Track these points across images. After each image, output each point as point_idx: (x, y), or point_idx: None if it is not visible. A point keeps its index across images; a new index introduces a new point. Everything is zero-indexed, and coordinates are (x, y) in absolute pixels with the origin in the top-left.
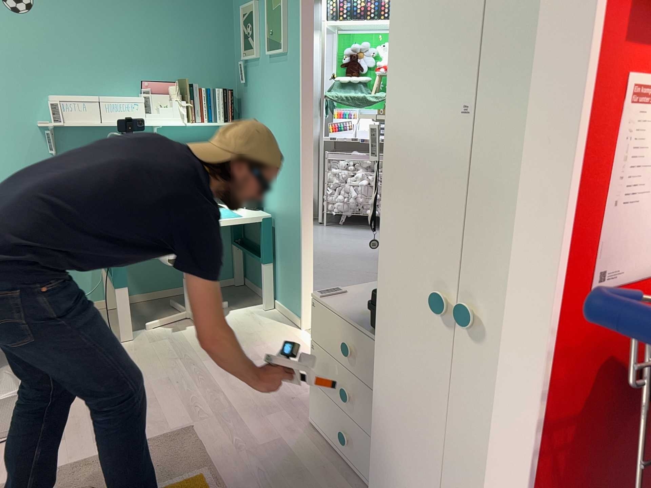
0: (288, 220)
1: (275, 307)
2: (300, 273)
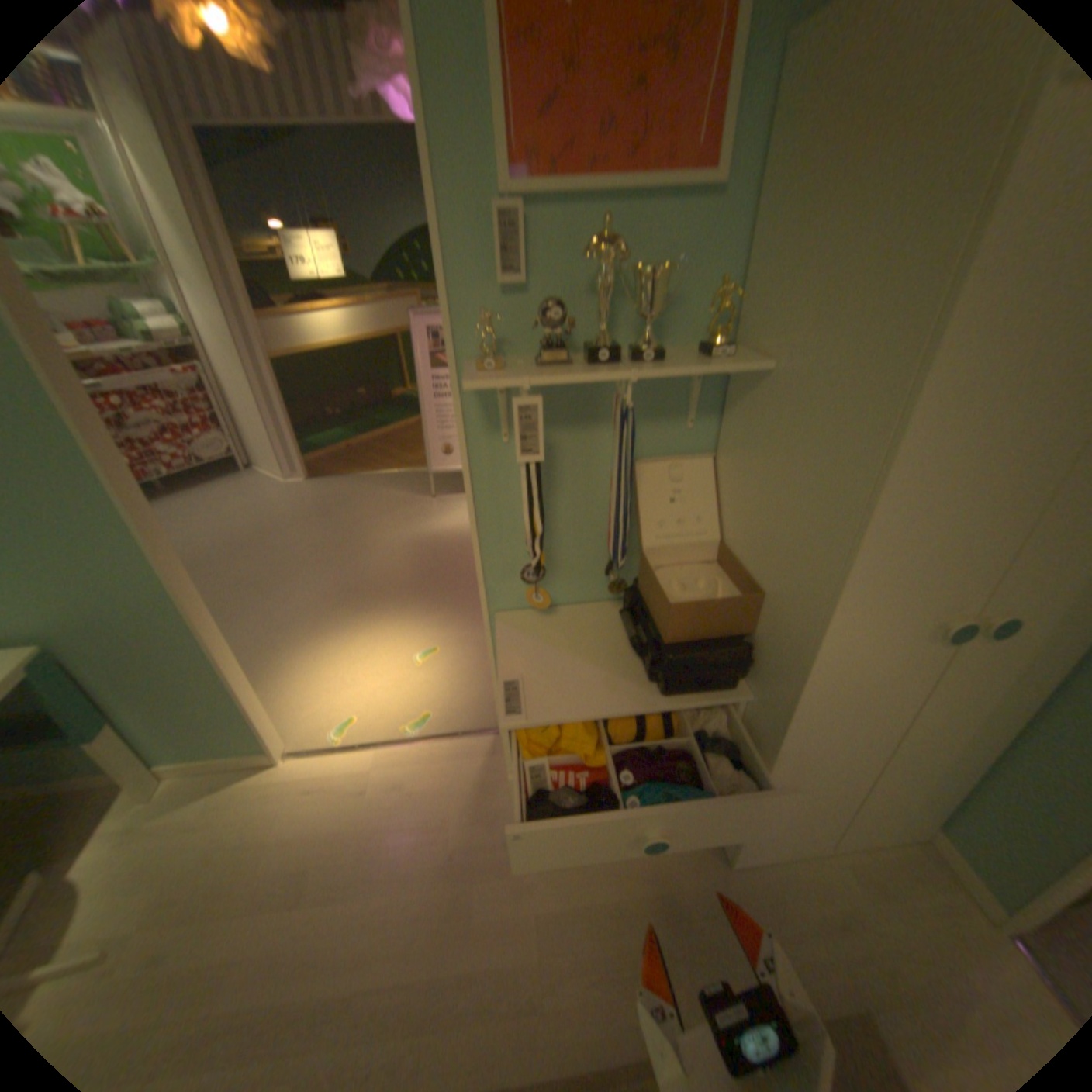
0: (122, 629)
1: (160, 776)
2: (226, 696)
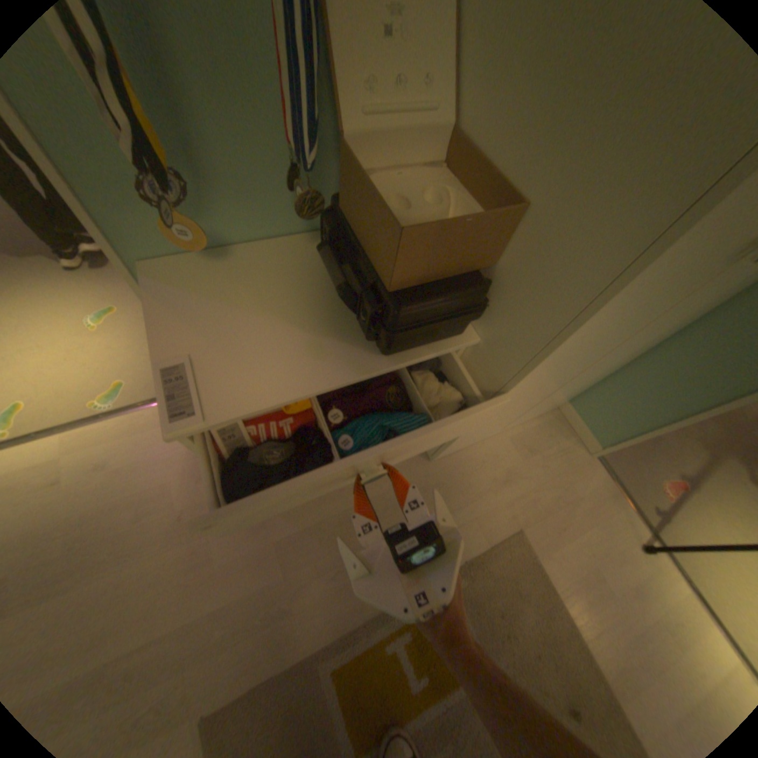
0: None
1: None
2: None
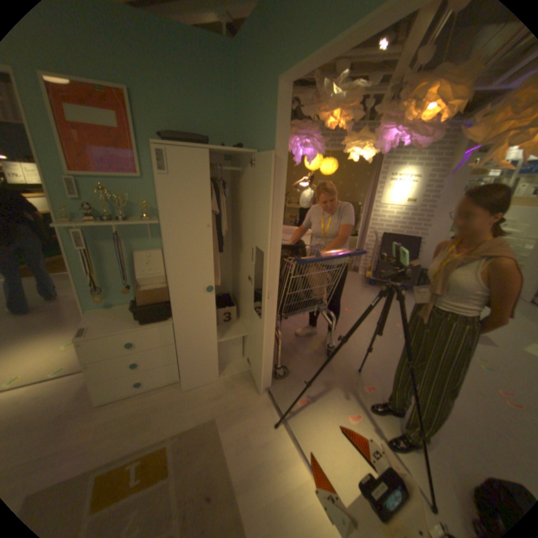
0: None
1: None
2: None
